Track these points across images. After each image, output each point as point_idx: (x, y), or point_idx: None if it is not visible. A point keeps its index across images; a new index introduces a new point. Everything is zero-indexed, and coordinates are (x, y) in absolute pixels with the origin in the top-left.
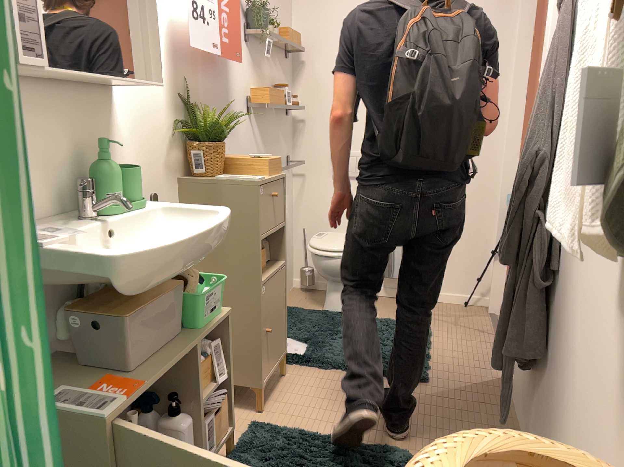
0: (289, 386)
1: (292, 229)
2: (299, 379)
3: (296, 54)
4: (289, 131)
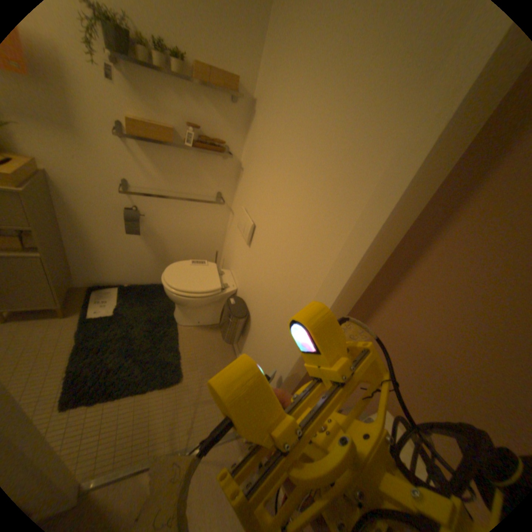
0: (44, 325)
1: (218, 246)
2: (55, 327)
3: (240, 97)
4: (227, 173)
